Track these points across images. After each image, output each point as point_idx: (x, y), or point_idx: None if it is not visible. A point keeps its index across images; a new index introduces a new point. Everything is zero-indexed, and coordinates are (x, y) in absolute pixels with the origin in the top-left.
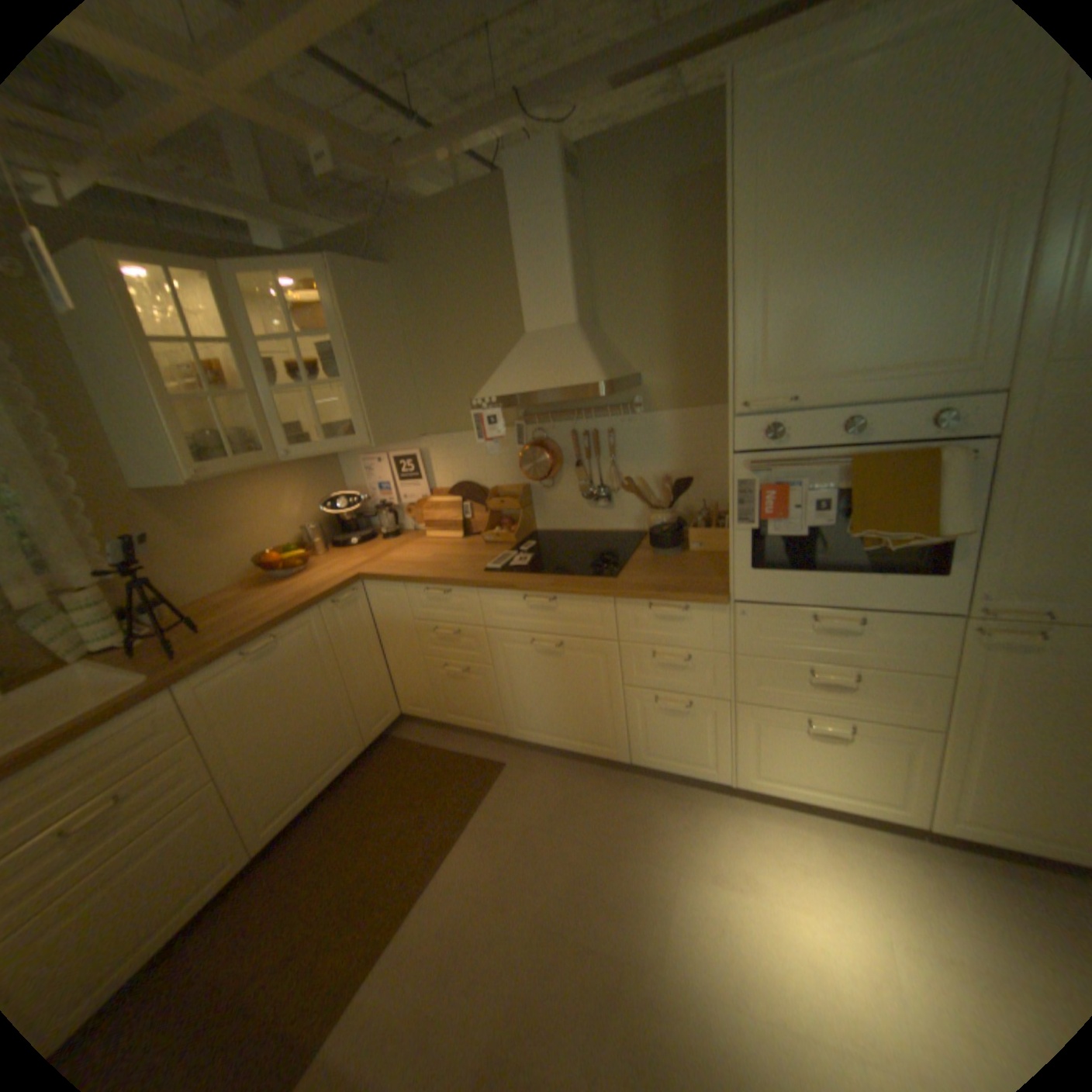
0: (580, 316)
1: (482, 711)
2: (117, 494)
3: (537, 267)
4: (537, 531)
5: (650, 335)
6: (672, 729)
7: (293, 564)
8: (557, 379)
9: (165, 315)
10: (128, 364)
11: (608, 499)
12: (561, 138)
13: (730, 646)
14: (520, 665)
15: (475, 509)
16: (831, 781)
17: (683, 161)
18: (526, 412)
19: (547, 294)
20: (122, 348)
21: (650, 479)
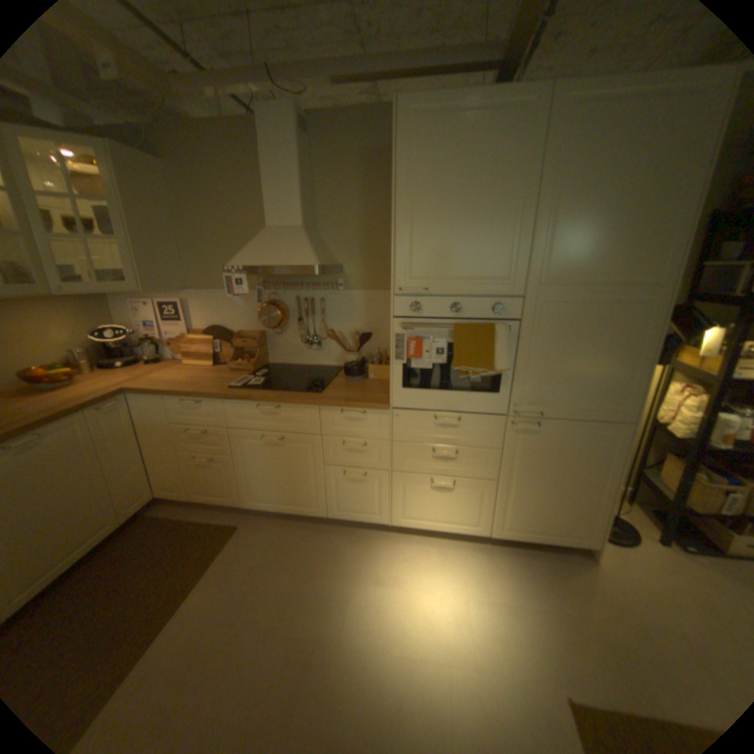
0: (305, 223)
1: (221, 491)
2: None
3: (277, 185)
4: (270, 364)
5: (350, 243)
6: (353, 492)
7: (59, 379)
8: (287, 261)
9: None
10: None
11: (320, 345)
12: (296, 107)
13: (389, 436)
14: (252, 455)
15: (223, 346)
16: (442, 515)
17: (372, 141)
18: (265, 281)
19: (283, 204)
20: None
21: (347, 333)
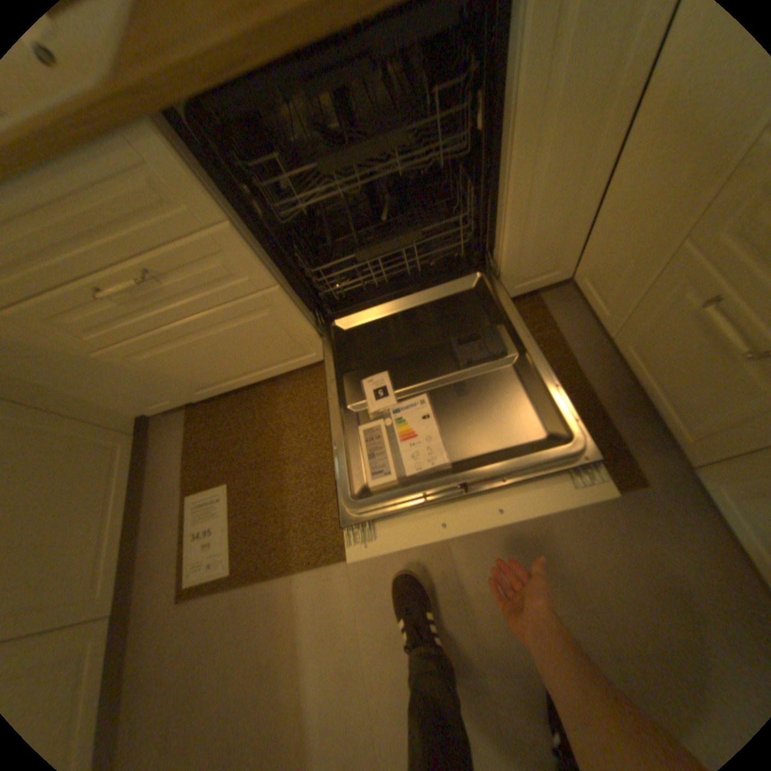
0: None
1: (693, 411)
2: None
3: None
4: None
5: None
6: None
7: None
8: None
9: None
10: None
11: None
12: None
13: None
14: None
15: None
16: None
17: None
18: None
19: None
20: None
21: None
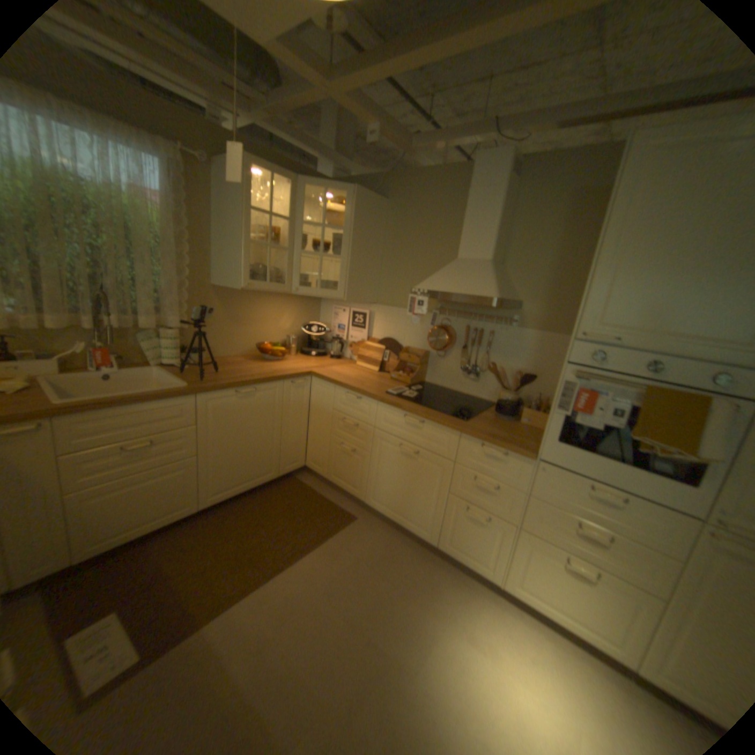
0: (494, 257)
1: (354, 480)
2: (205, 286)
3: (477, 221)
4: (425, 382)
5: (536, 280)
6: (472, 533)
7: (277, 354)
8: (468, 290)
9: (261, 198)
10: (237, 218)
11: (477, 375)
12: (515, 151)
13: (528, 489)
14: (387, 458)
15: (391, 357)
16: (572, 608)
17: (590, 179)
18: (442, 306)
19: (478, 238)
20: (237, 210)
21: (509, 370)
